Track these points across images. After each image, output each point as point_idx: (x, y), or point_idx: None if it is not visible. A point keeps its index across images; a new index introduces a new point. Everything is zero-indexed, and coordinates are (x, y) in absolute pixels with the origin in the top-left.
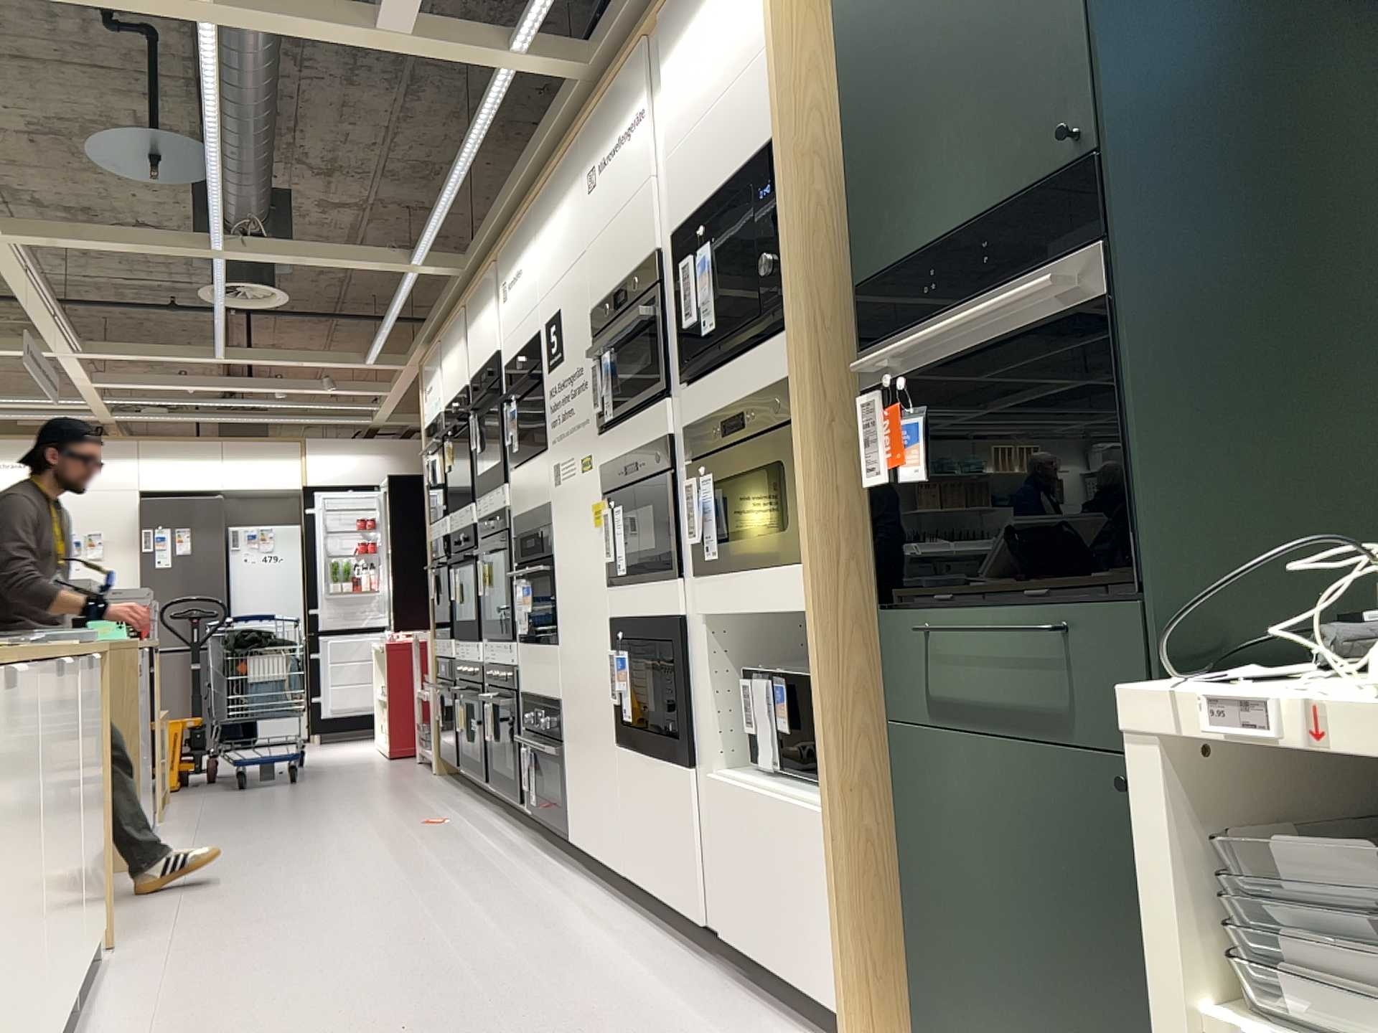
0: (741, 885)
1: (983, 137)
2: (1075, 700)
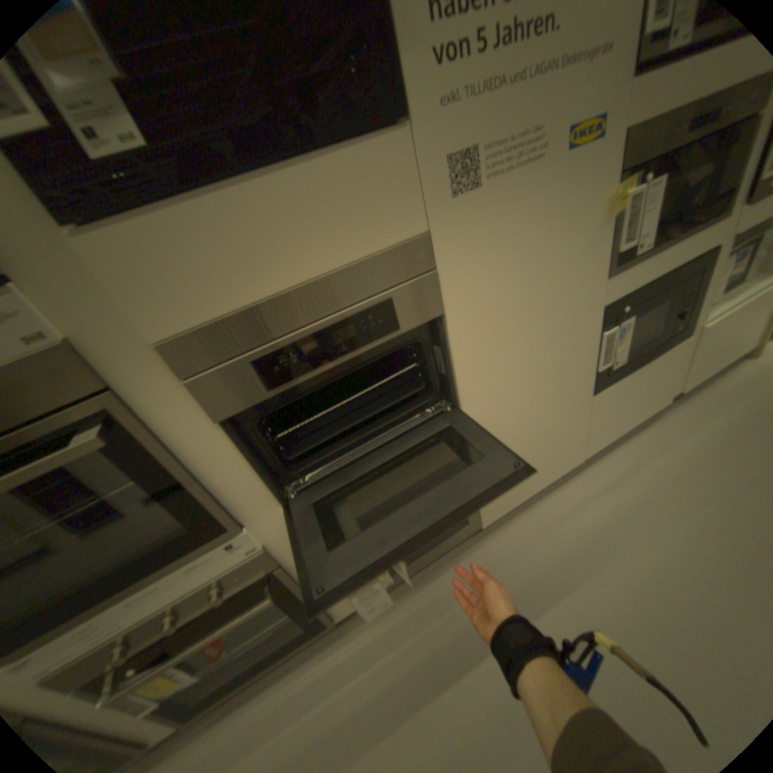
0: (712, 356)
1: None
2: None
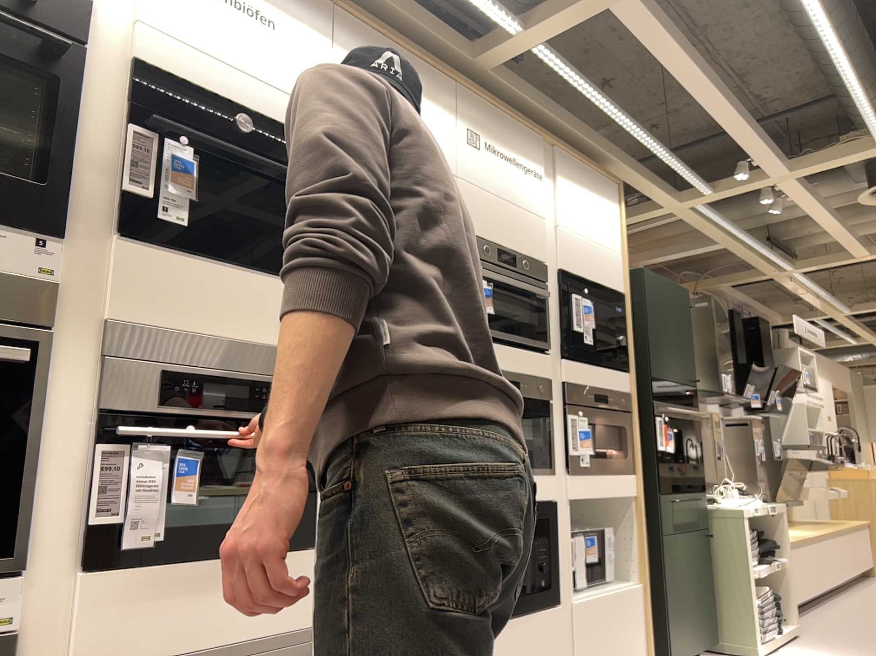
0: None
1: (677, 362)
2: (693, 517)
